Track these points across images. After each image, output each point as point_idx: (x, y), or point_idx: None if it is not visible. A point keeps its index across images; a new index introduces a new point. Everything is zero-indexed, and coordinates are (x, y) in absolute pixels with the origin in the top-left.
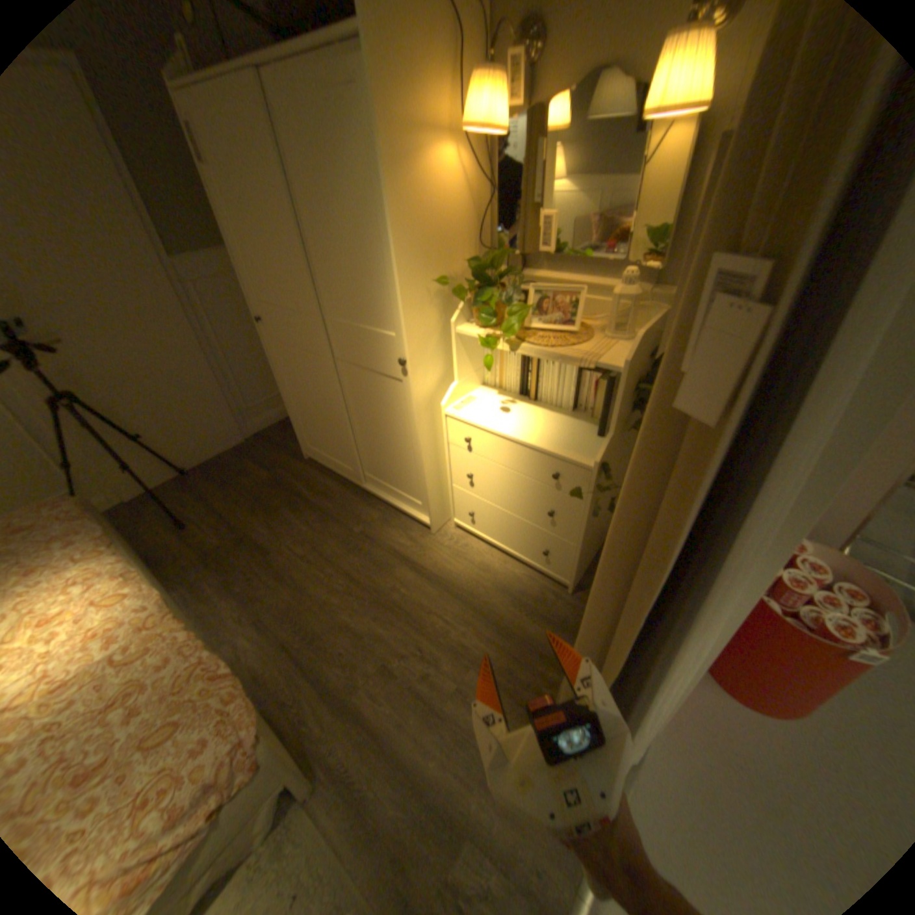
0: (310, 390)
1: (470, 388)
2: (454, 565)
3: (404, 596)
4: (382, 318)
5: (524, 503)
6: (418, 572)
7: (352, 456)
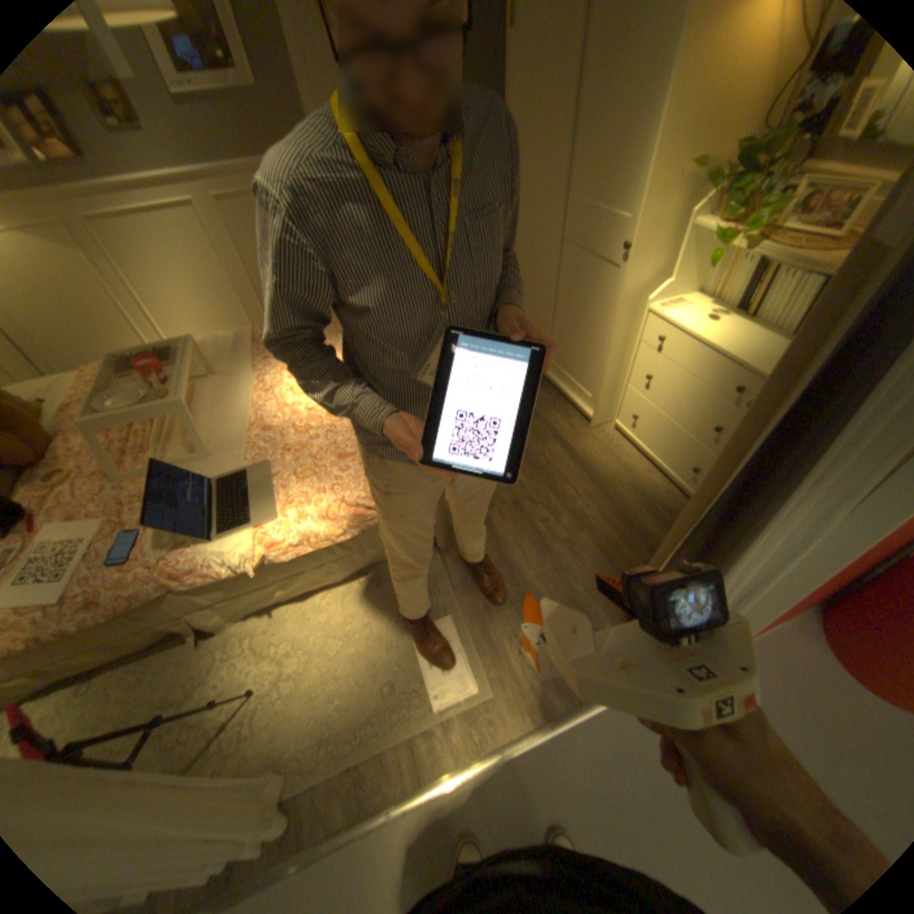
0: (529, 268)
1: (685, 290)
2: (600, 456)
3: (549, 462)
4: (624, 197)
5: (694, 414)
6: (567, 450)
7: None
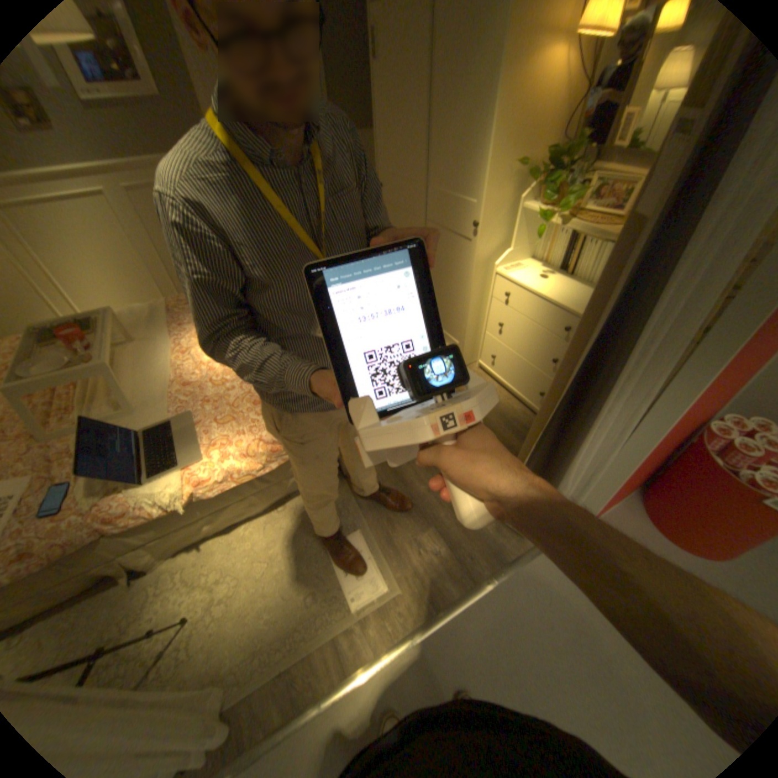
0: None
1: (521, 257)
2: None
3: None
4: (470, 188)
5: (536, 350)
6: None
7: None
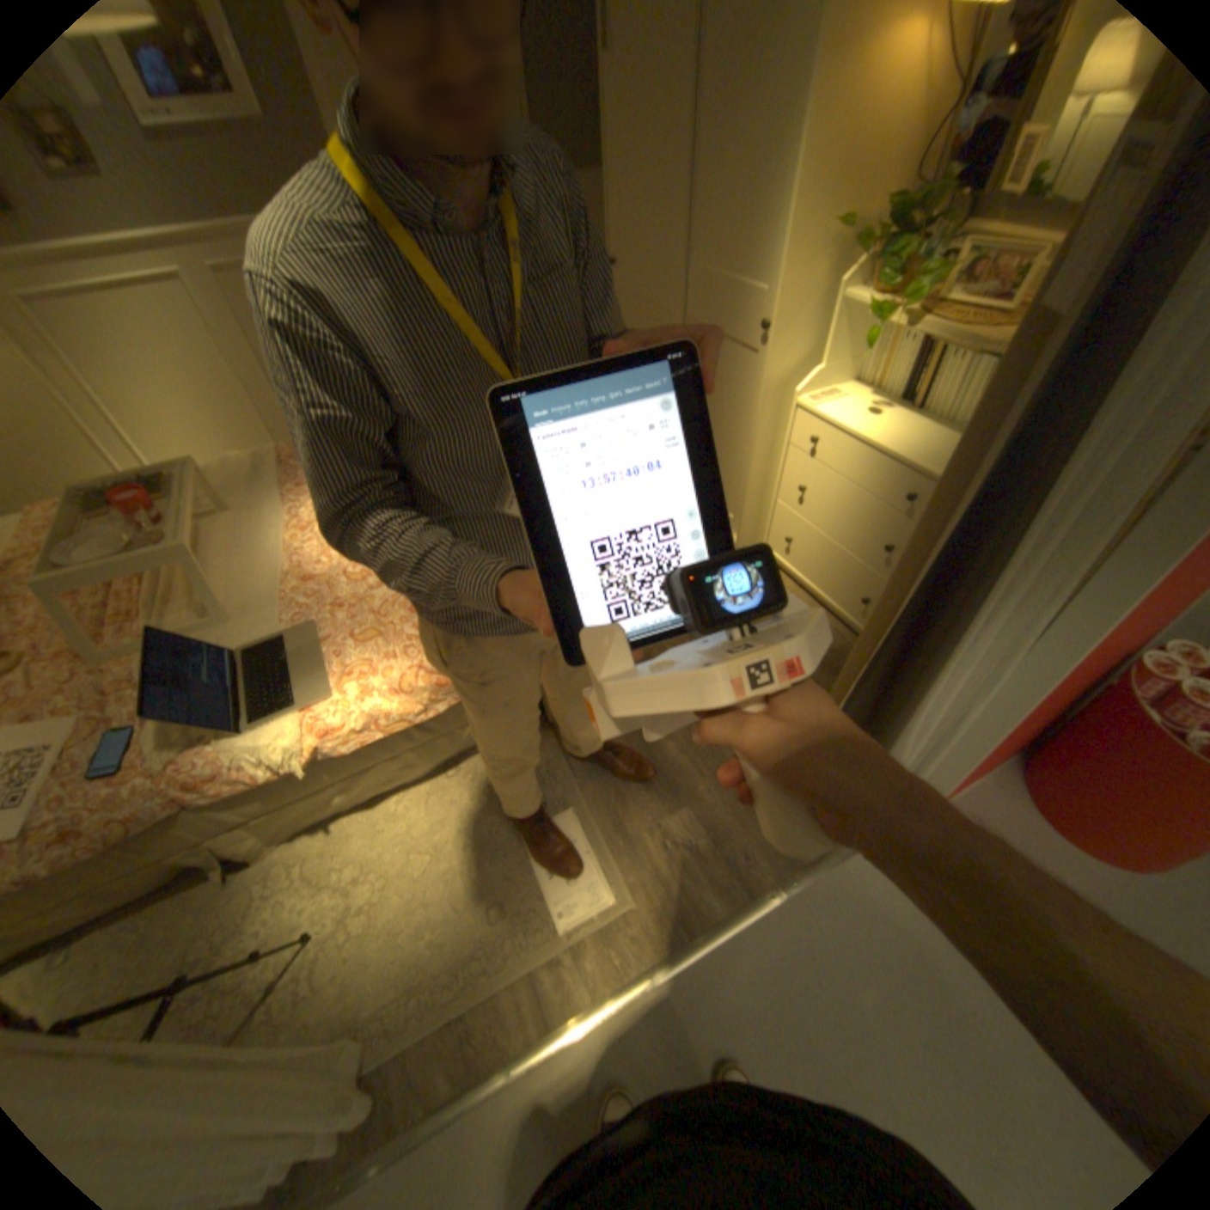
0: None
1: (838, 379)
2: None
3: None
4: (758, 265)
5: (858, 531)
6: None
7: None
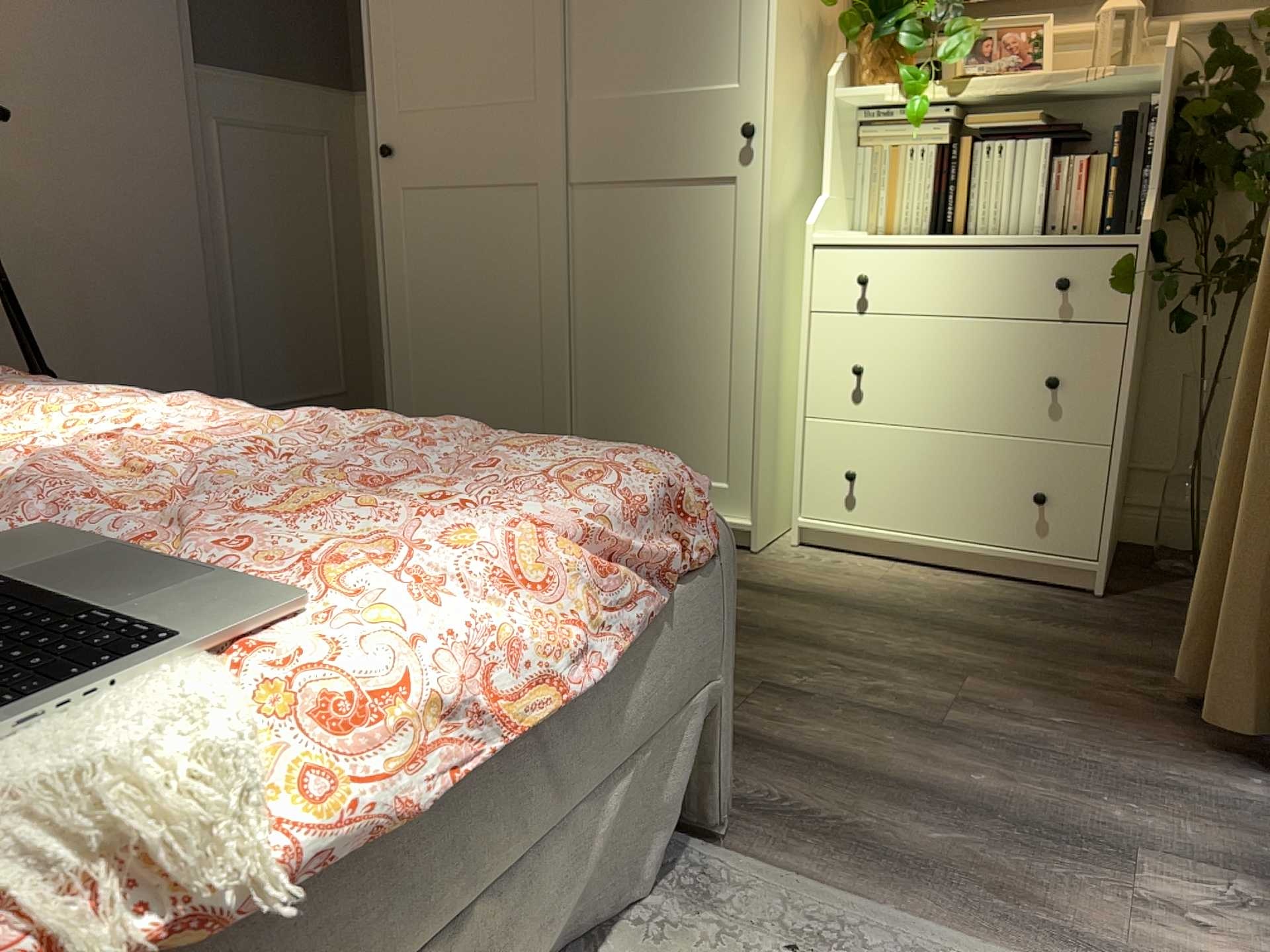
0: (477, 280)
1: (839, 224)
2: (830, 583)
3: (747, 618)
4: (712, 62)
5: (986, 390)
6: (756, 592)
7: (554, 418)
